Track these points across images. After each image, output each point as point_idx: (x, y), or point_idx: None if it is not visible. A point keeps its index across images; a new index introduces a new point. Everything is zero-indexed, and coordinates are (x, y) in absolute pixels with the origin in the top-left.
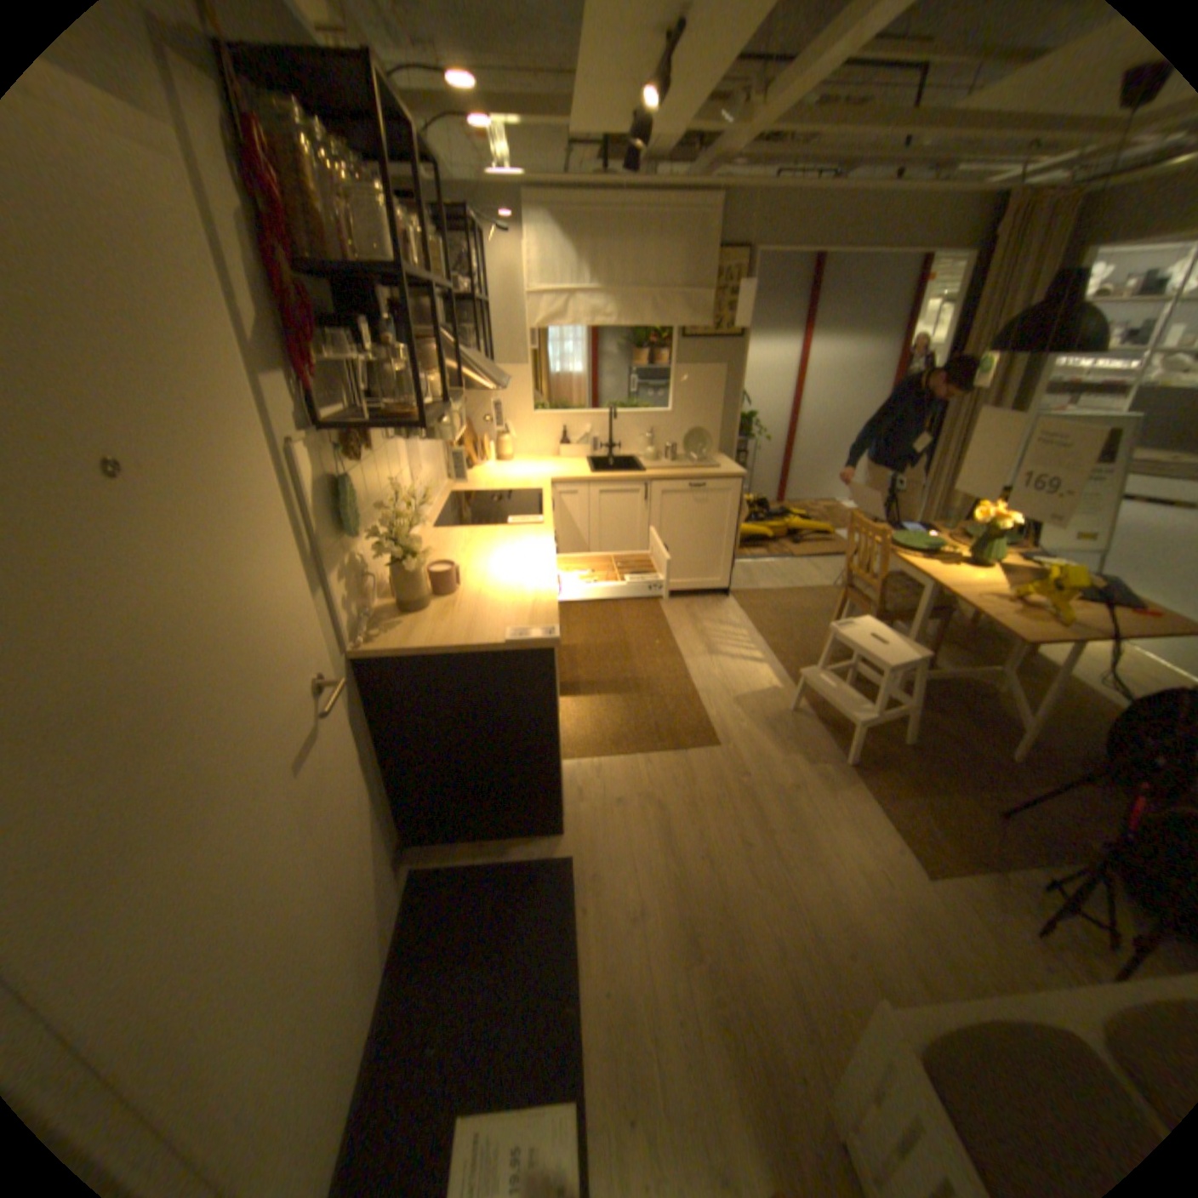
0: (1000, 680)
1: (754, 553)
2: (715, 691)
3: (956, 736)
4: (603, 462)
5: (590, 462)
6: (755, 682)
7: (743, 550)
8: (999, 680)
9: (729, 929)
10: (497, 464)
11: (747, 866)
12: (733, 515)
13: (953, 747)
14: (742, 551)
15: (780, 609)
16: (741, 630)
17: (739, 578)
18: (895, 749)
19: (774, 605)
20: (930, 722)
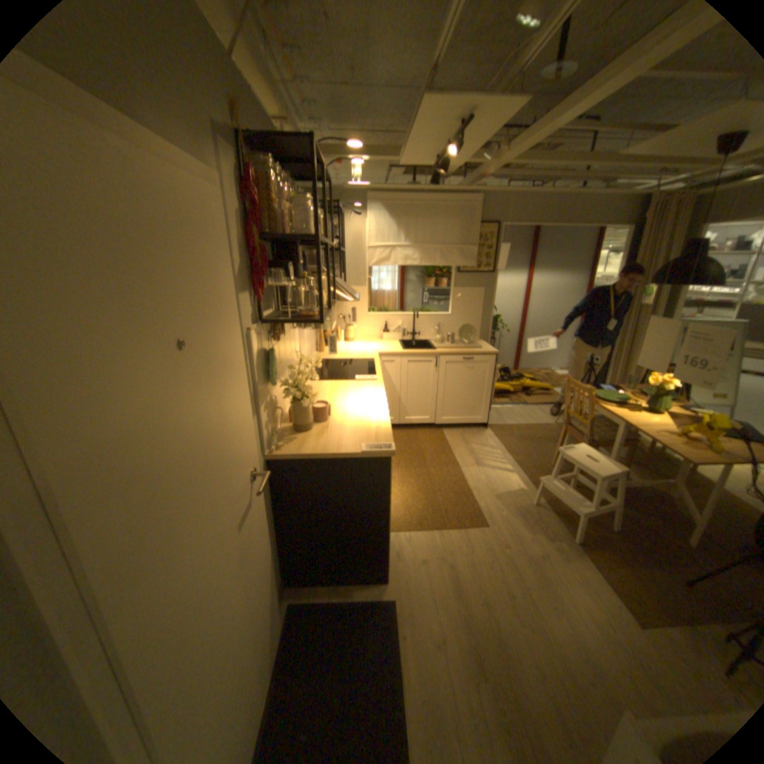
0: (673, 490)
1: (502, 401)
2: (483, 490)
3: (648, 527)
4: (408, 343)
5: (401, 343)
6: (508, 485)
7: (494, 399)
8: (672, 489)
9: (504, 657)
10: (345, 343)
11: (513, 612)
12: (490, 377)
13: (646, 534)
14: (494, 399)
15: (521, 437)
16: (497, 450)
17: (493, 417)
18: (607, 534)
19: (517, 435)
20: (629, 516)
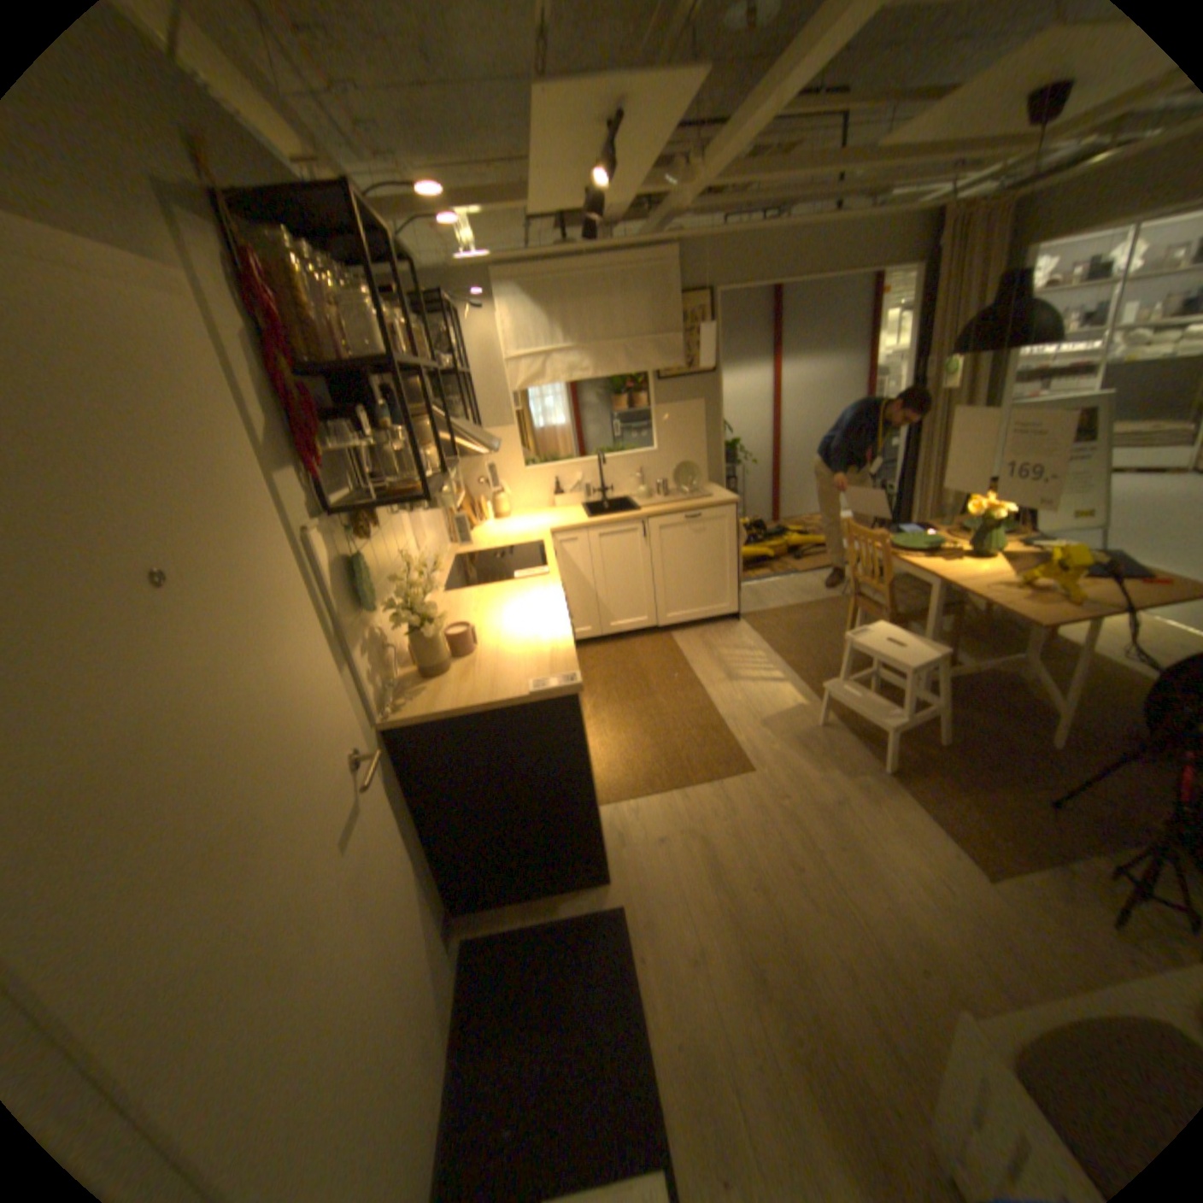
0: (1025, 668)
1: (758, 575)
2: (741, 717)
3: (991, 731)
4: (598, 507)
5: (586, 508)
6: (779, 703)
7: (746, 573)
8: (1023, 668)
9: (793, 962)
10: (496, 522)
11: (802, 892)
12: (732, 541)
13: (989, 742)
14: (746, 574)
15: (793, 626)
16: (757, 652)
17: (747, 601)
18: (931, 751)
19: (786, 623)
20: (962, 720)
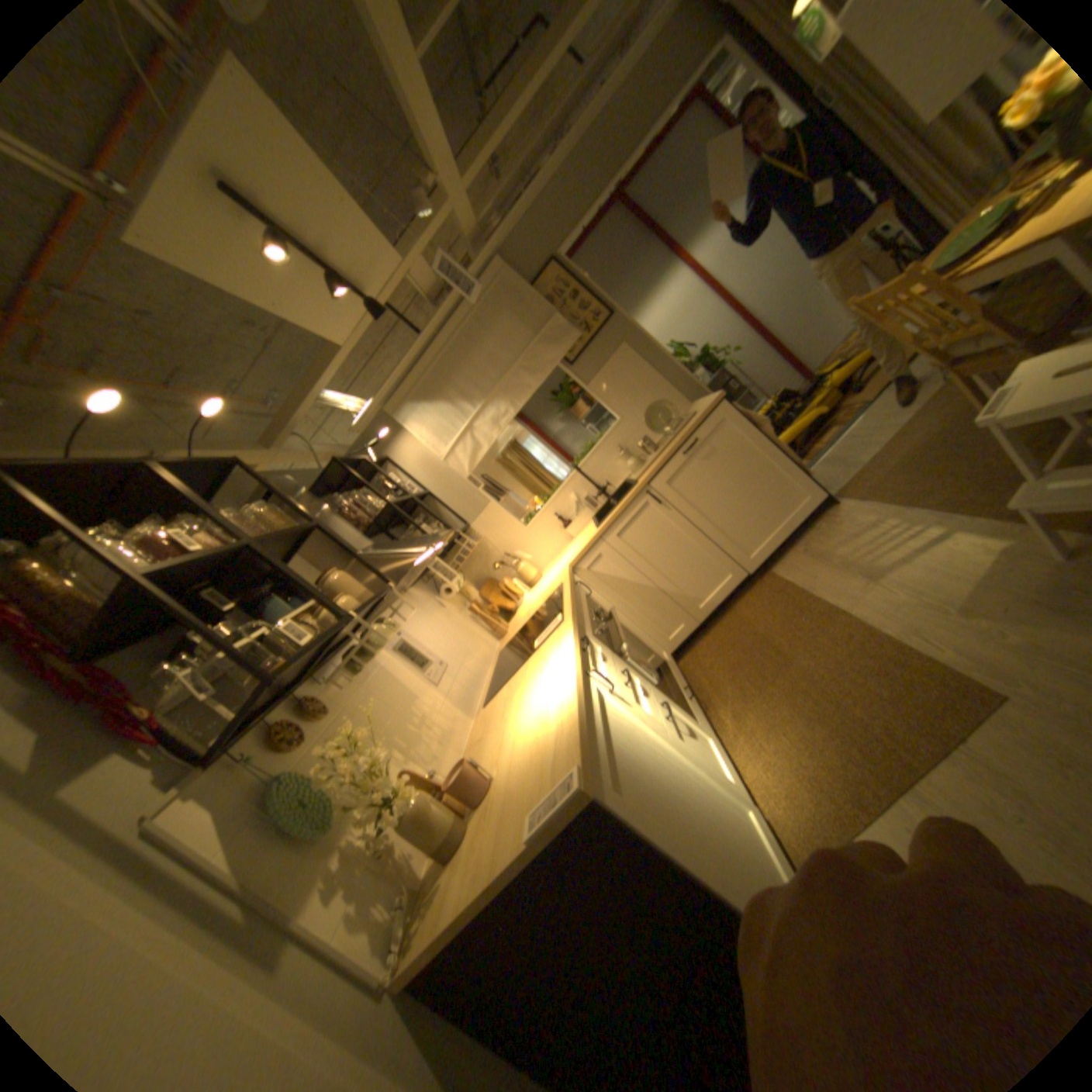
0: None
1: (829, 438)
2: (926, 623)
3: None
4: (608, 508)
5: (599, 517)
6: (969, 568)
7: (815, 447)
8: None
9: None
10: (533, 589)
11: None
12: (758, 433)
13: None
14: (815, 448)
15: (912, 460)
16: (889, 522)
17: (836, 474)
18: None
19: (900, 462)
20: None
